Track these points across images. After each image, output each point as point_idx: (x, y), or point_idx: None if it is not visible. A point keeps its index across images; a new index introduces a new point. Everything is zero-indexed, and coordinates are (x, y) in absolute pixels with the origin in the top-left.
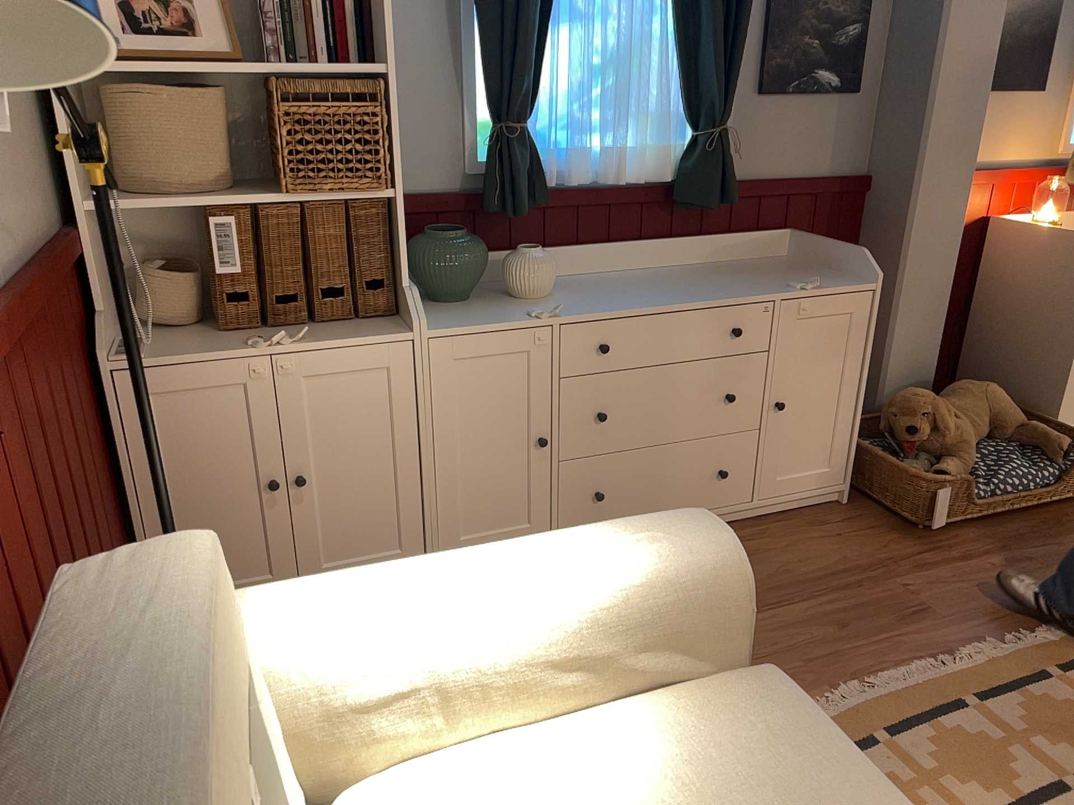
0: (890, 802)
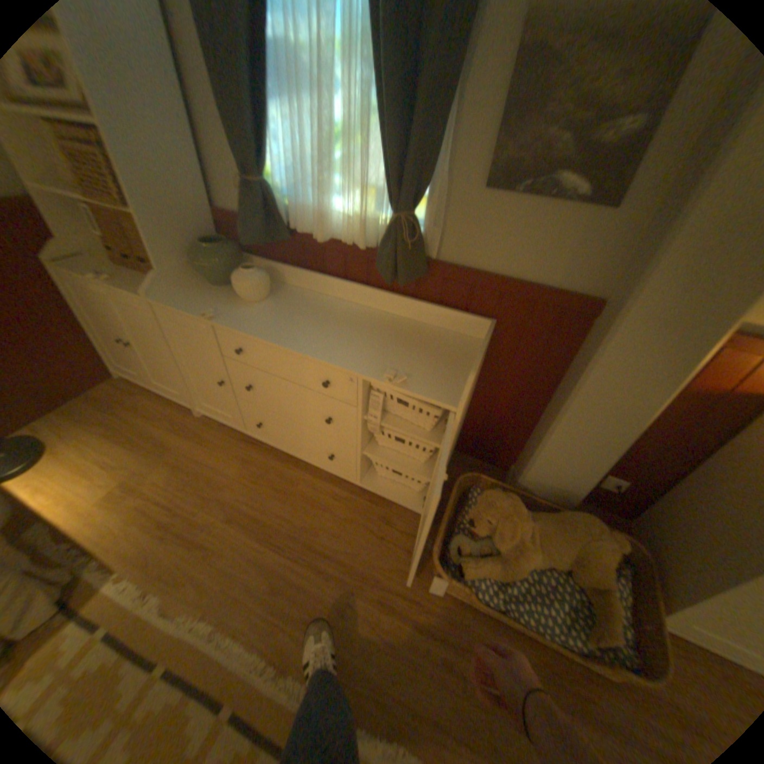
0: None
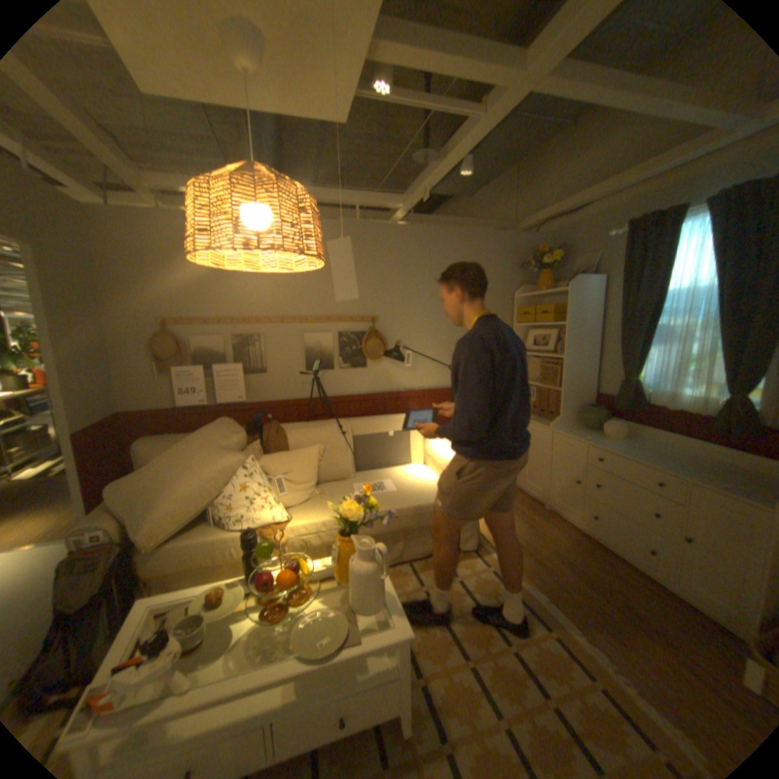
0: (420, 505)
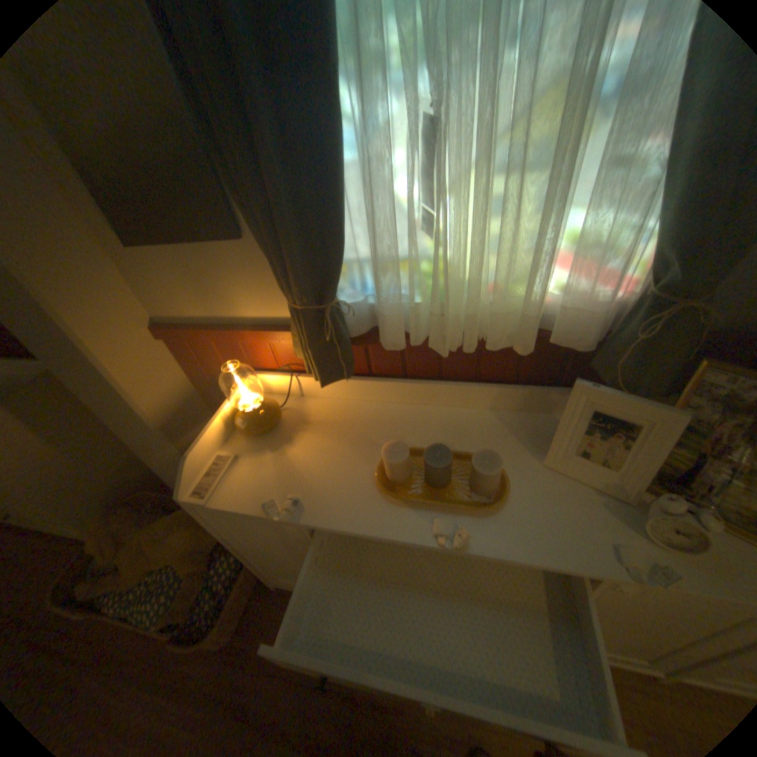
0: None
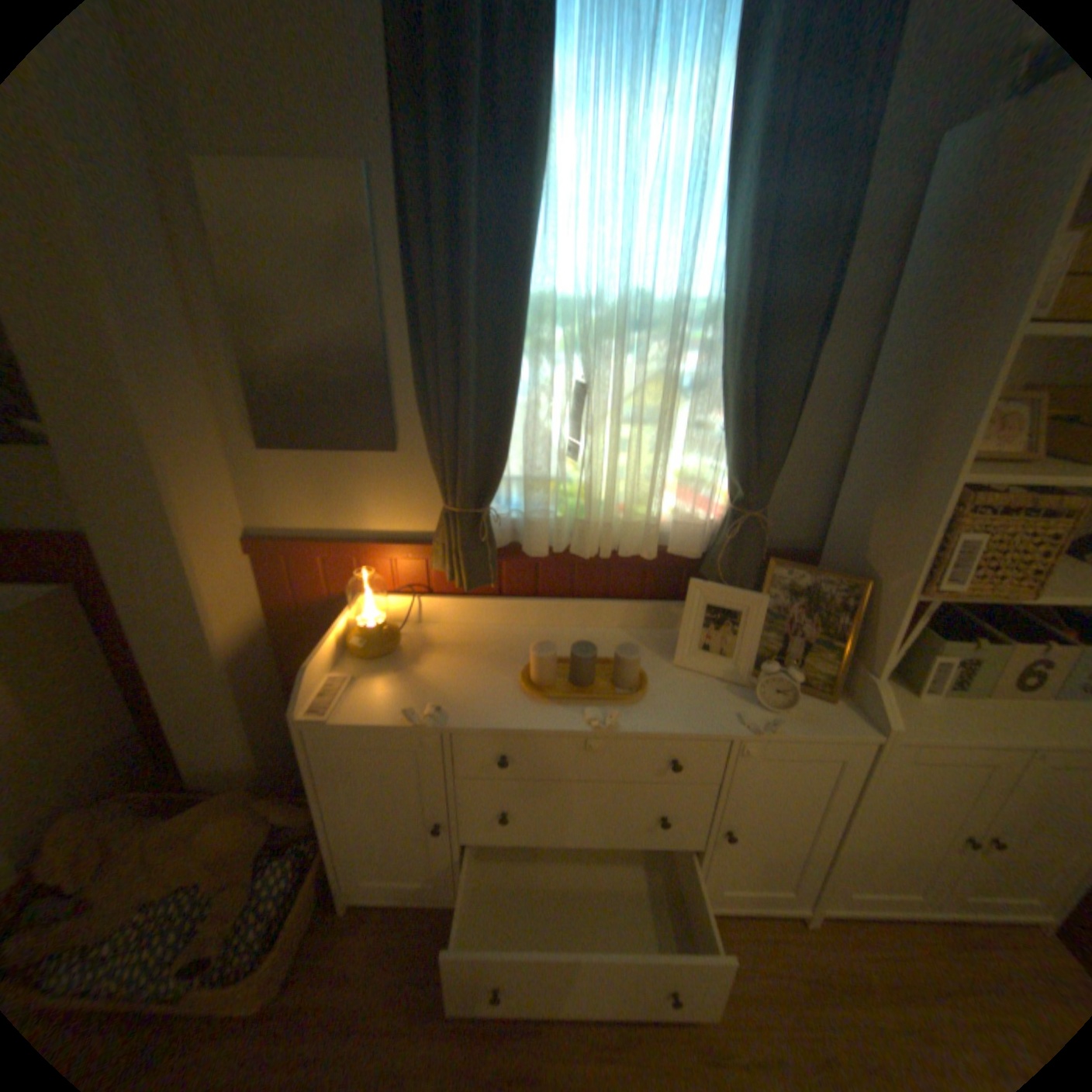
0: None
